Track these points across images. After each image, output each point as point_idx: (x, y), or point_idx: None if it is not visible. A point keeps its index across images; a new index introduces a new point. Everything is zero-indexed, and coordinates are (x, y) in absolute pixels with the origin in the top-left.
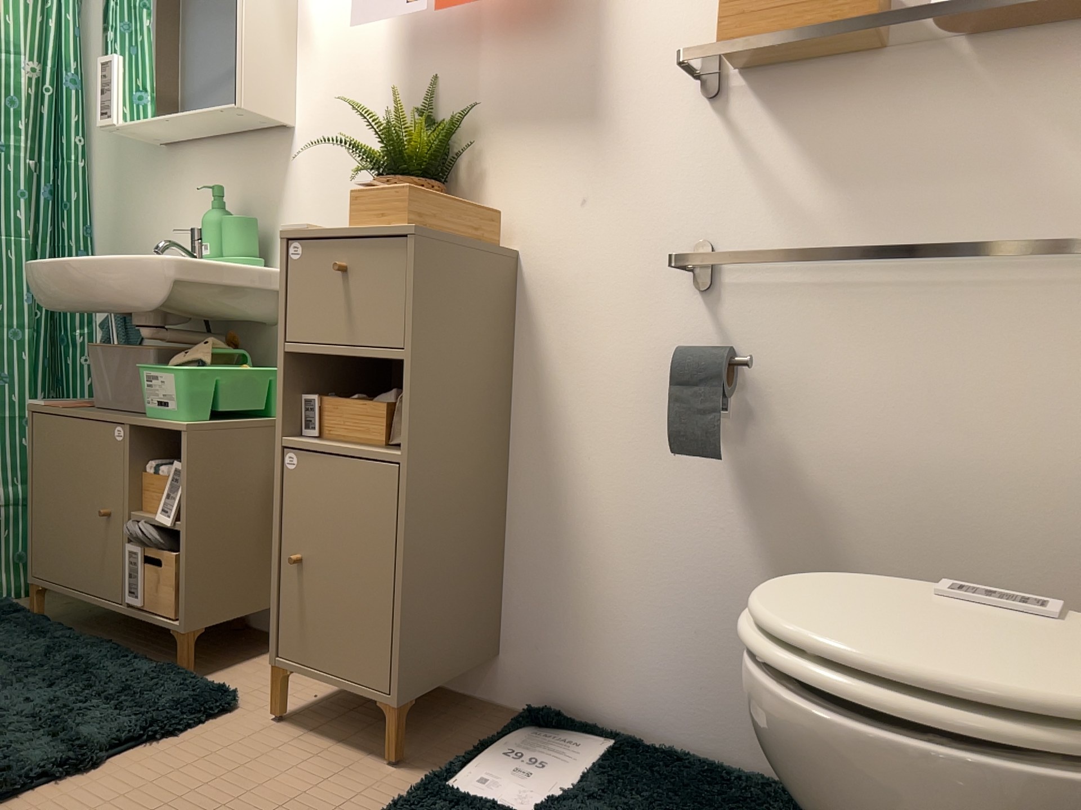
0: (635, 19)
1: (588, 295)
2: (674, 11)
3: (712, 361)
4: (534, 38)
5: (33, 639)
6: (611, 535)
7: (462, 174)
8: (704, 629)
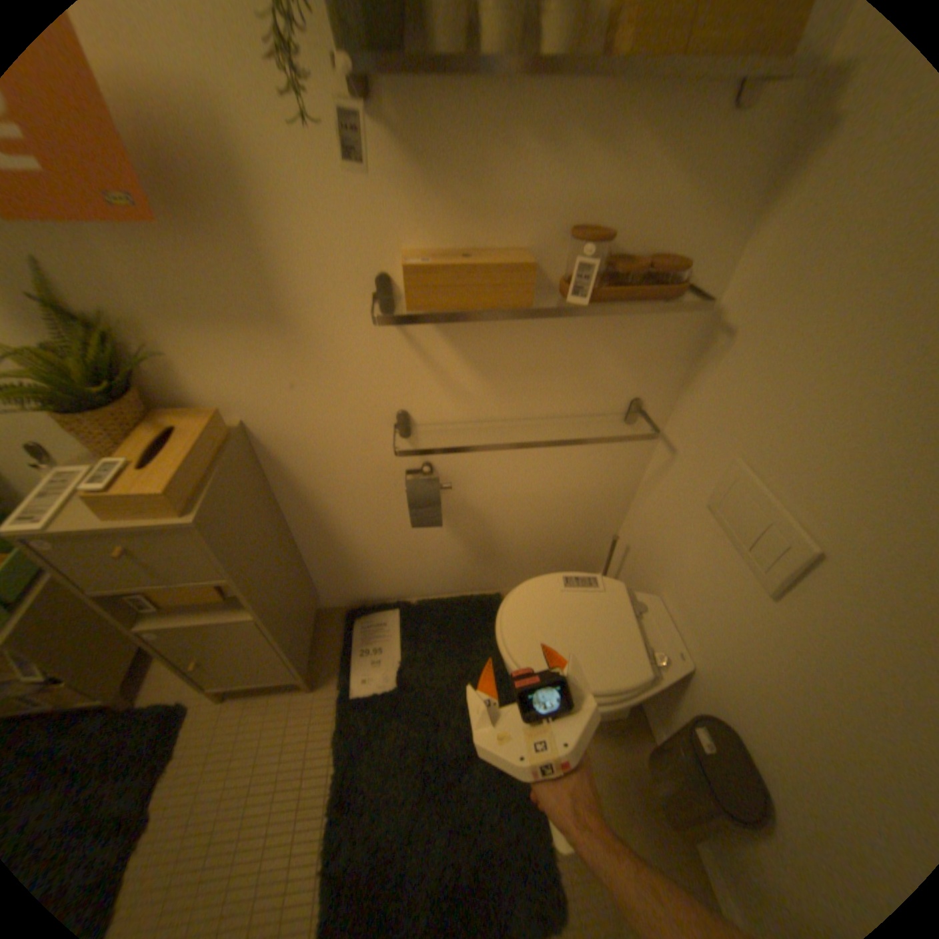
0: (293, 227)
1: (318, 443)
2: (337, 226)
3: (432, 494)
4: (165, 228)
5: None
6: (372, 544)
7: (144, 362)
8: (430, 562)
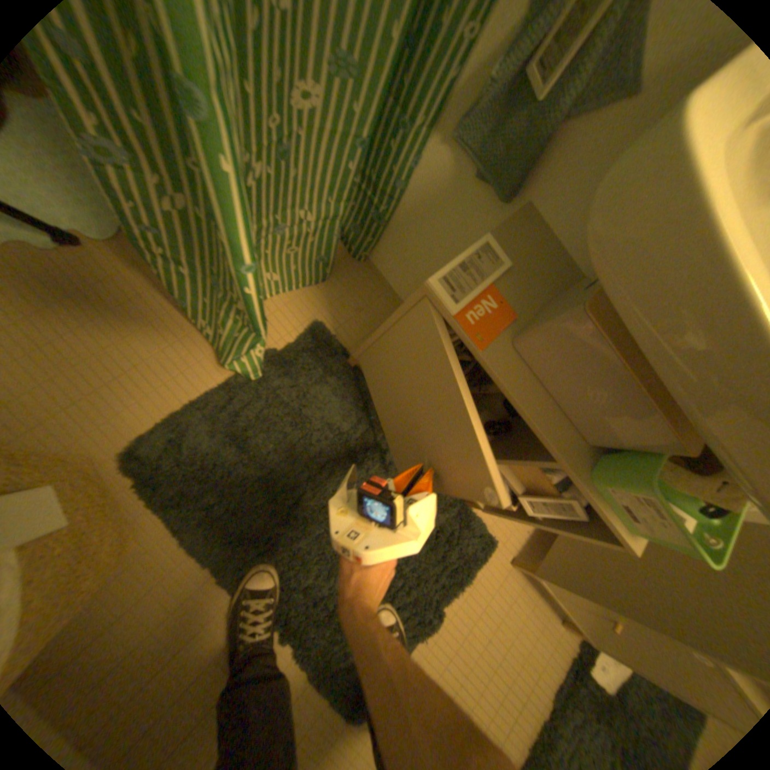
0: None
1: None
2: None
3: None
4: None
5: (366, 425)
6: None
7: None
8: None
